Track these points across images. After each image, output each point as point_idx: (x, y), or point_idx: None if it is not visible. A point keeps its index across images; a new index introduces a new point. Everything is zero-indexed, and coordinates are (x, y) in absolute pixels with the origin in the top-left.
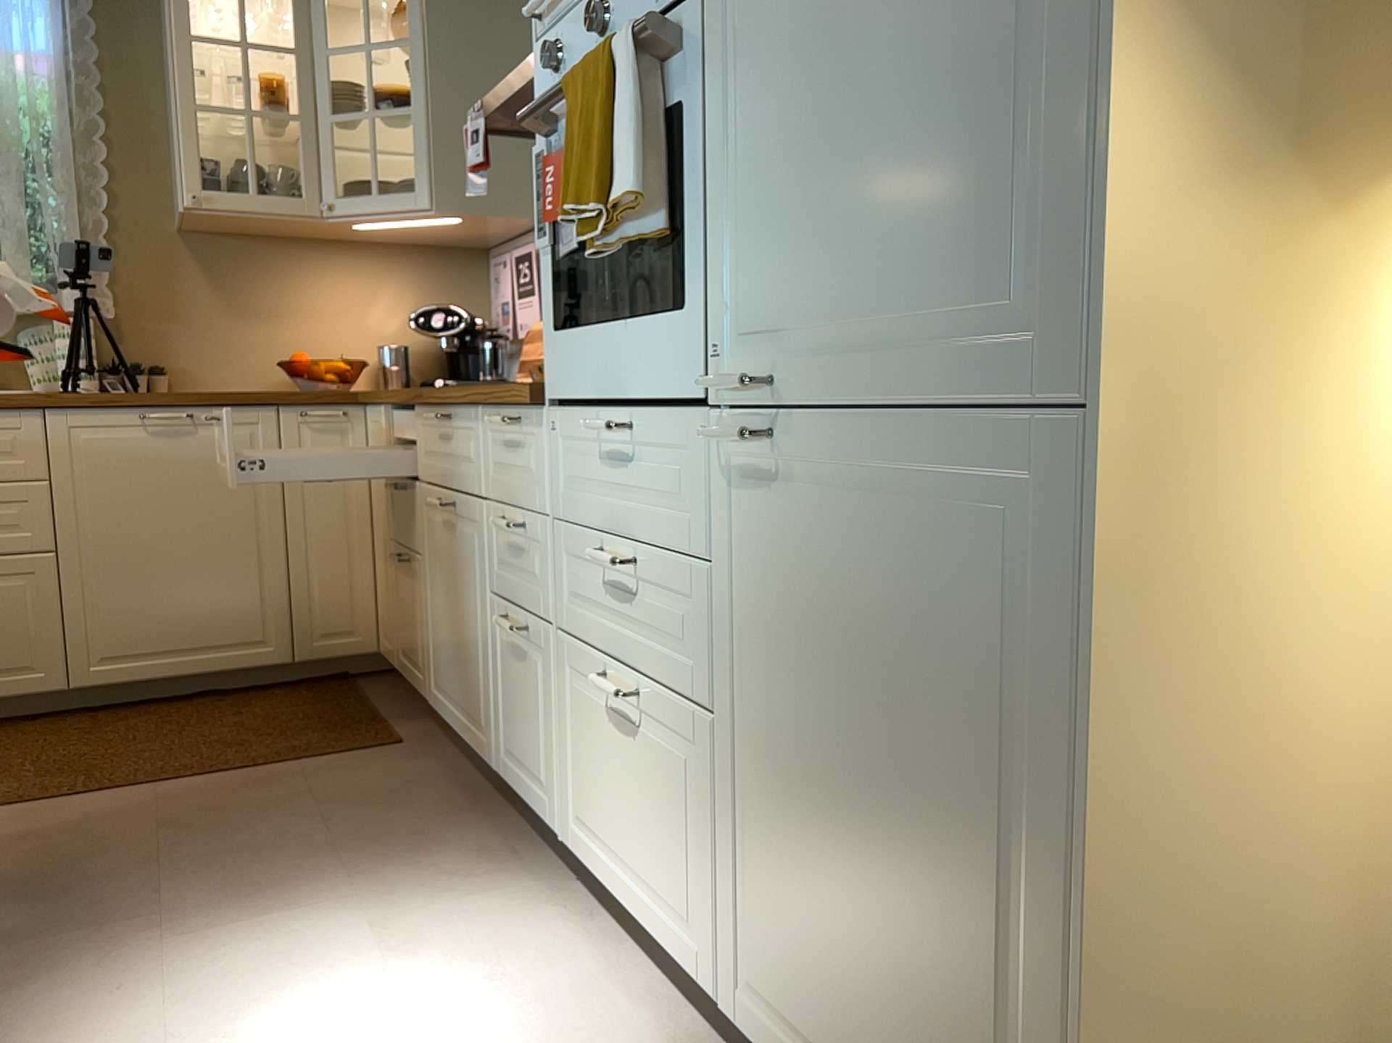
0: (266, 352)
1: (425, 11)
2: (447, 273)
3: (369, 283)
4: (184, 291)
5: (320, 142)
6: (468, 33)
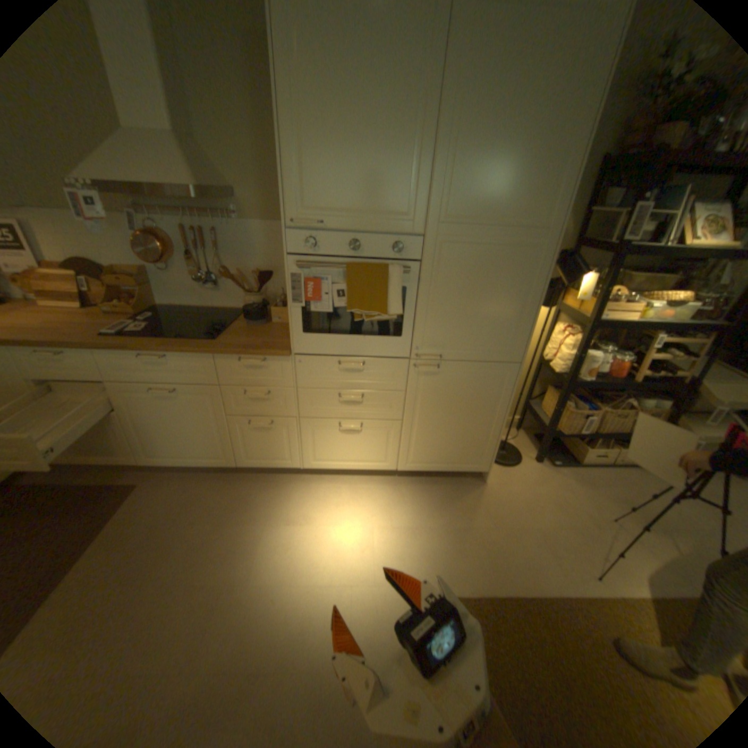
0: None
1: None
2: None
3: None
4: None
5: None
6: None
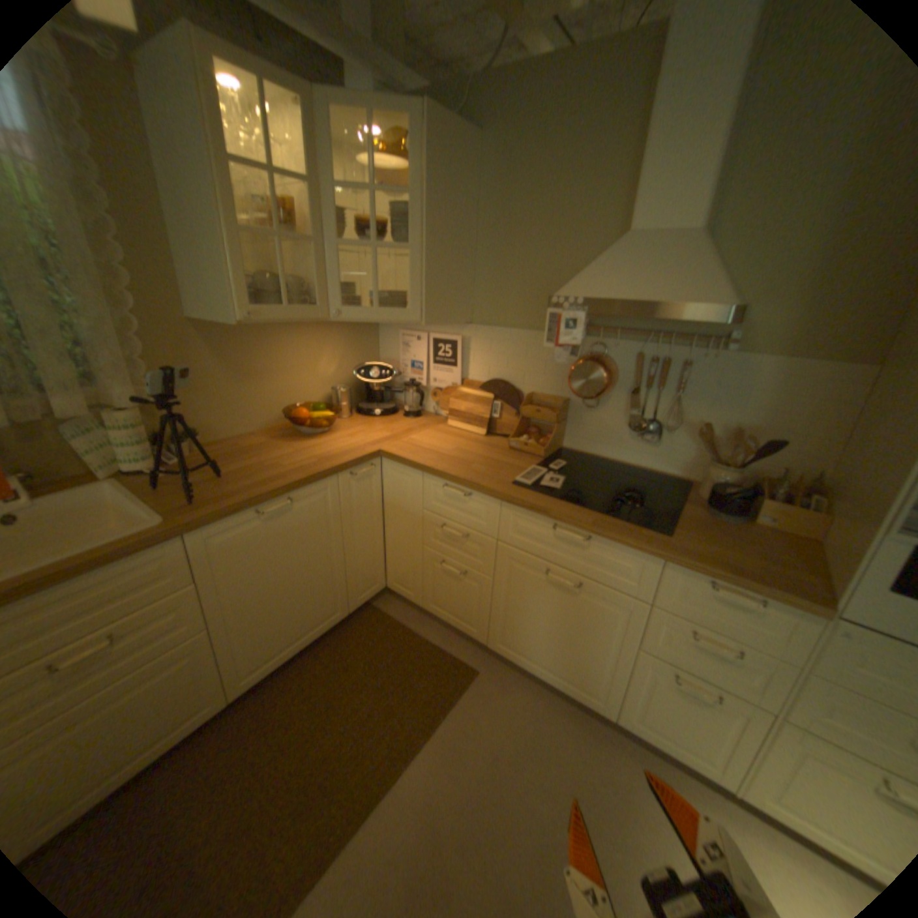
0: (261, 403)
1: (424, 170)
2: (359, 334)
3: (319, 346)
4: (199, 369)
5: (324, 262)
6: (444, 191)
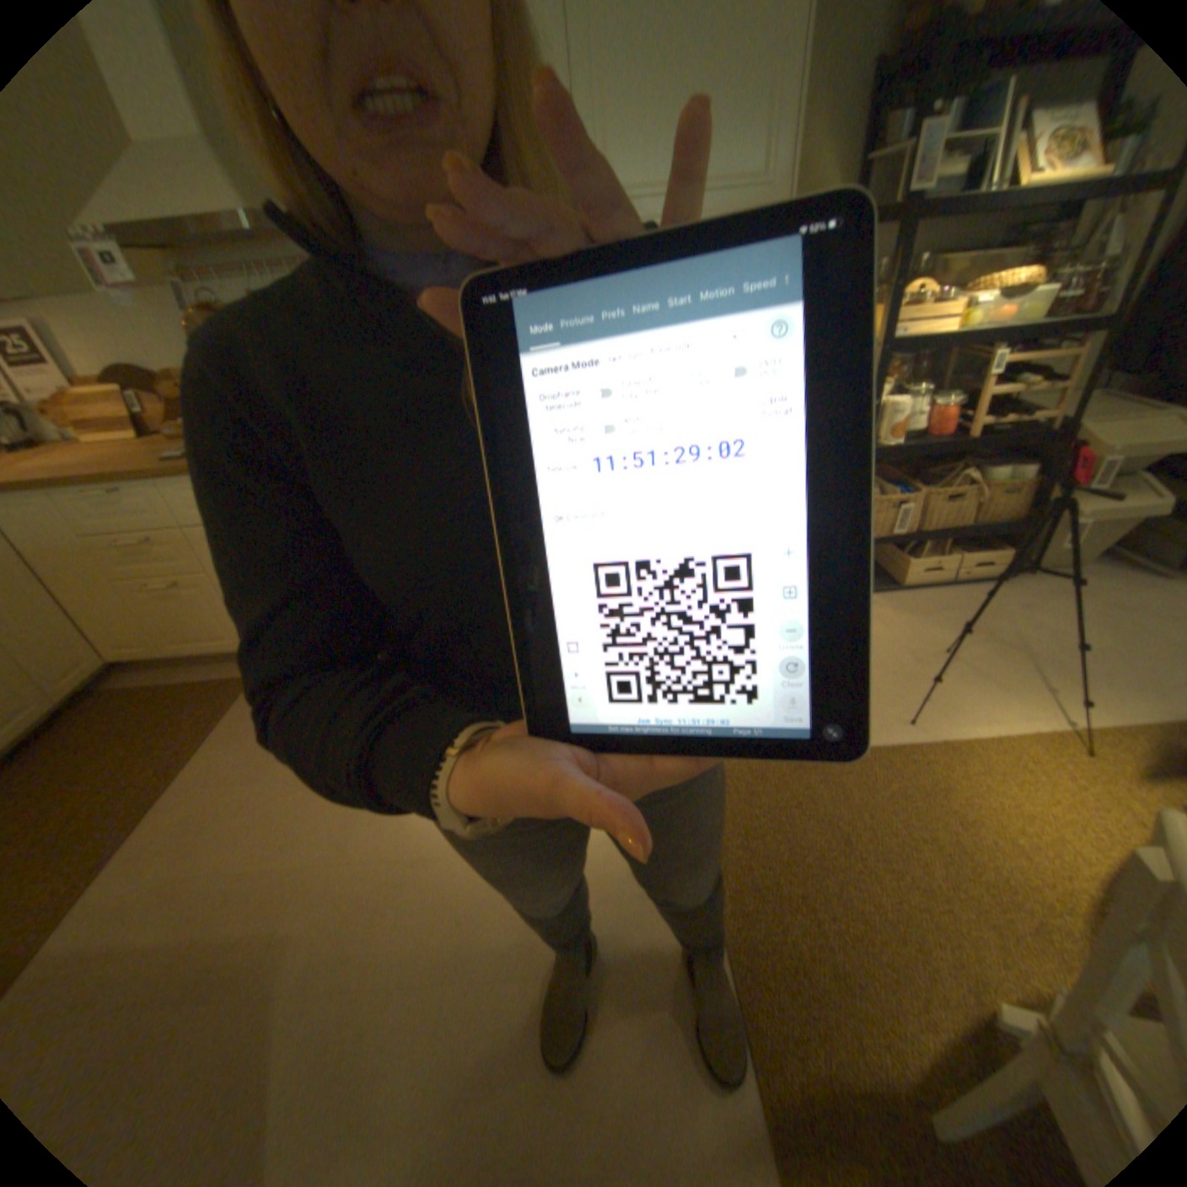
0: None
1: None
2: None
3: None
4: None
5: None
6: None
